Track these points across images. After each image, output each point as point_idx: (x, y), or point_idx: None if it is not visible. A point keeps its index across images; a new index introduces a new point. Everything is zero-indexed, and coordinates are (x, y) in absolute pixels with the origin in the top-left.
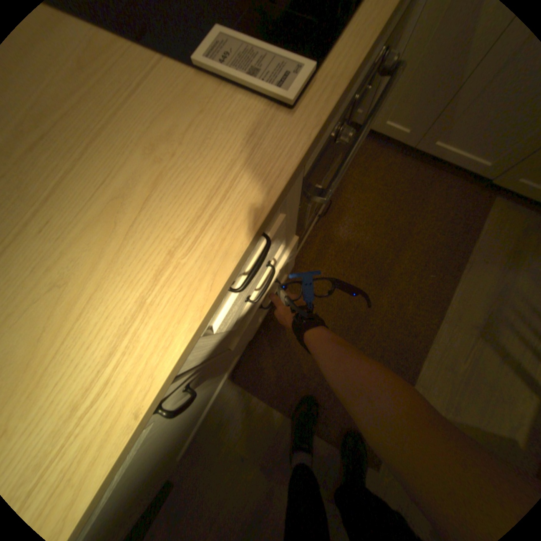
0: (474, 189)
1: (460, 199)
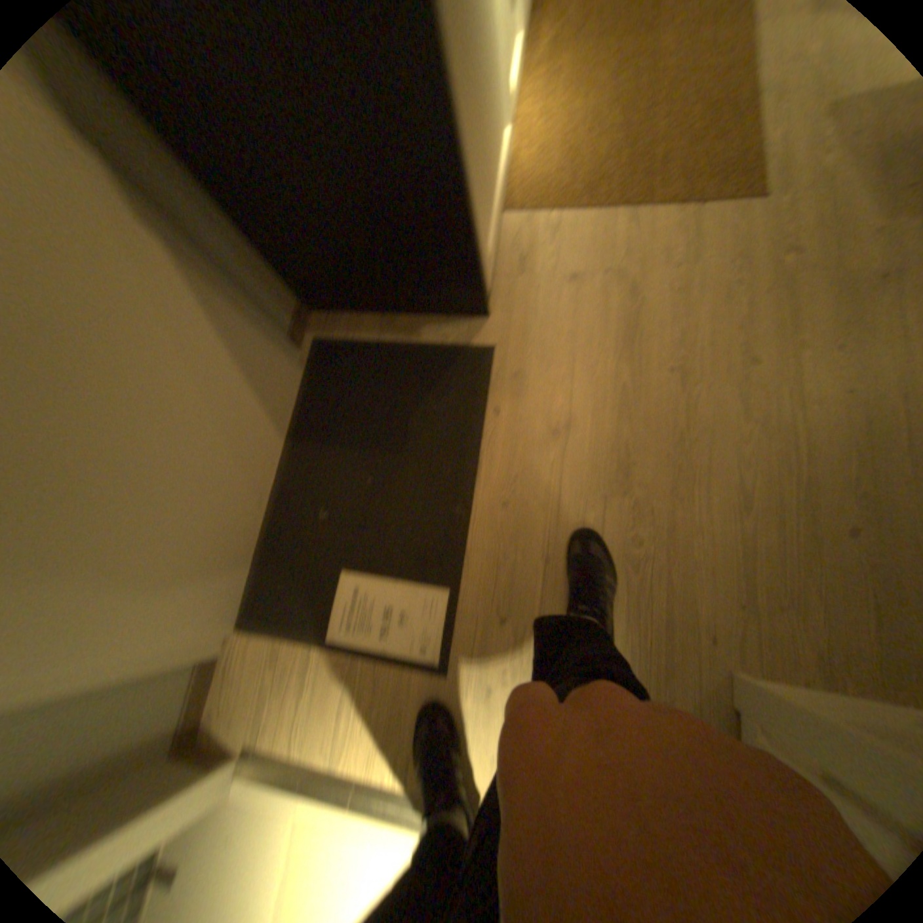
0: None
1: None
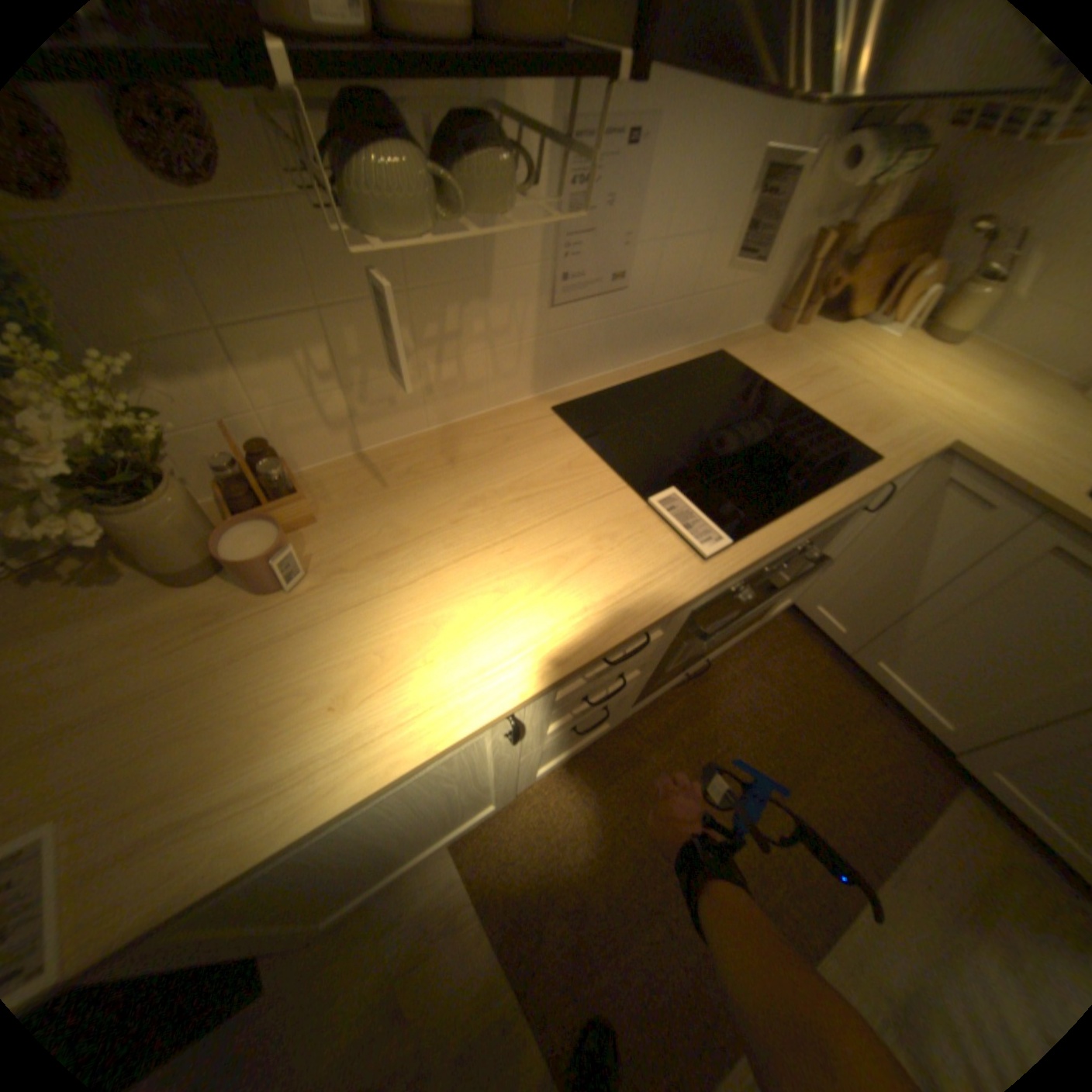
0: (930, 759)
1: (905, 764)
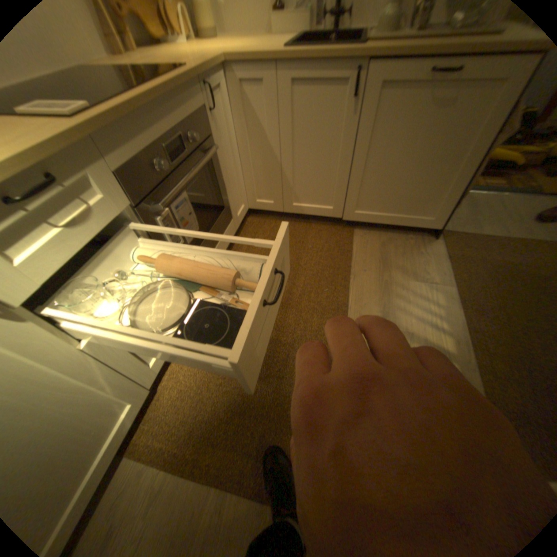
0: (335, 230)
1: (328, 238)
